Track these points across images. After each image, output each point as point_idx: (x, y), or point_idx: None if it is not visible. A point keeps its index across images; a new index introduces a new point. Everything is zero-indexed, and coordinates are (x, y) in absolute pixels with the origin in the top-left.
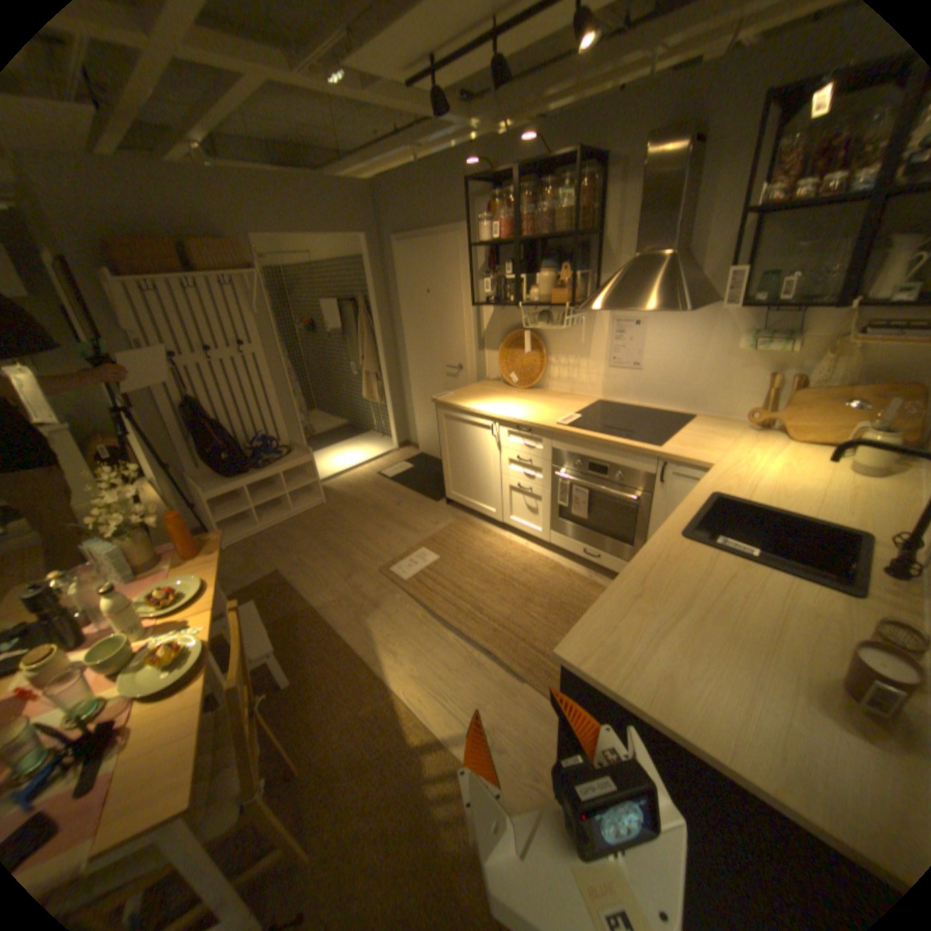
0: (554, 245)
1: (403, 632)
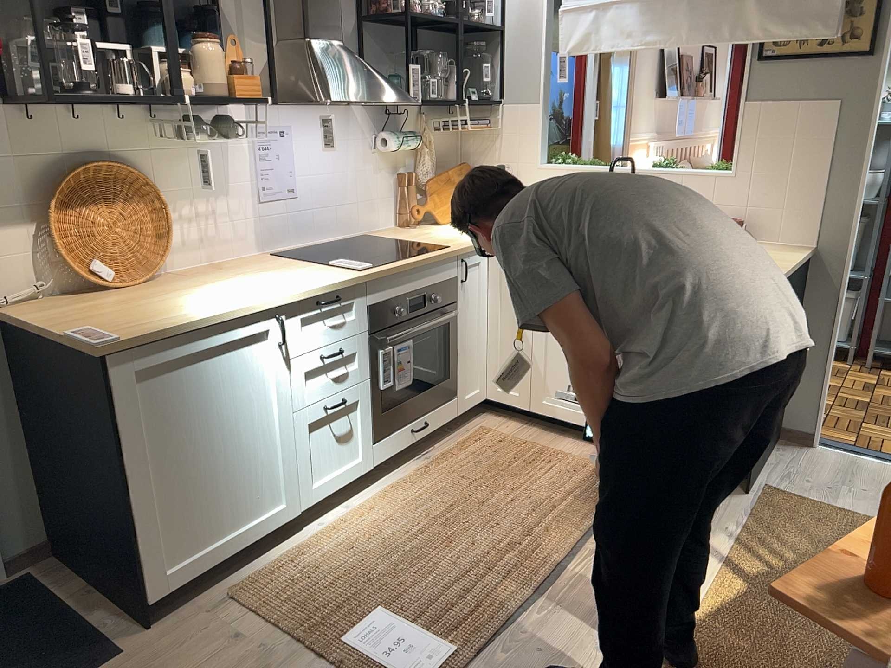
0: (137, 1)
1: (582, 631)
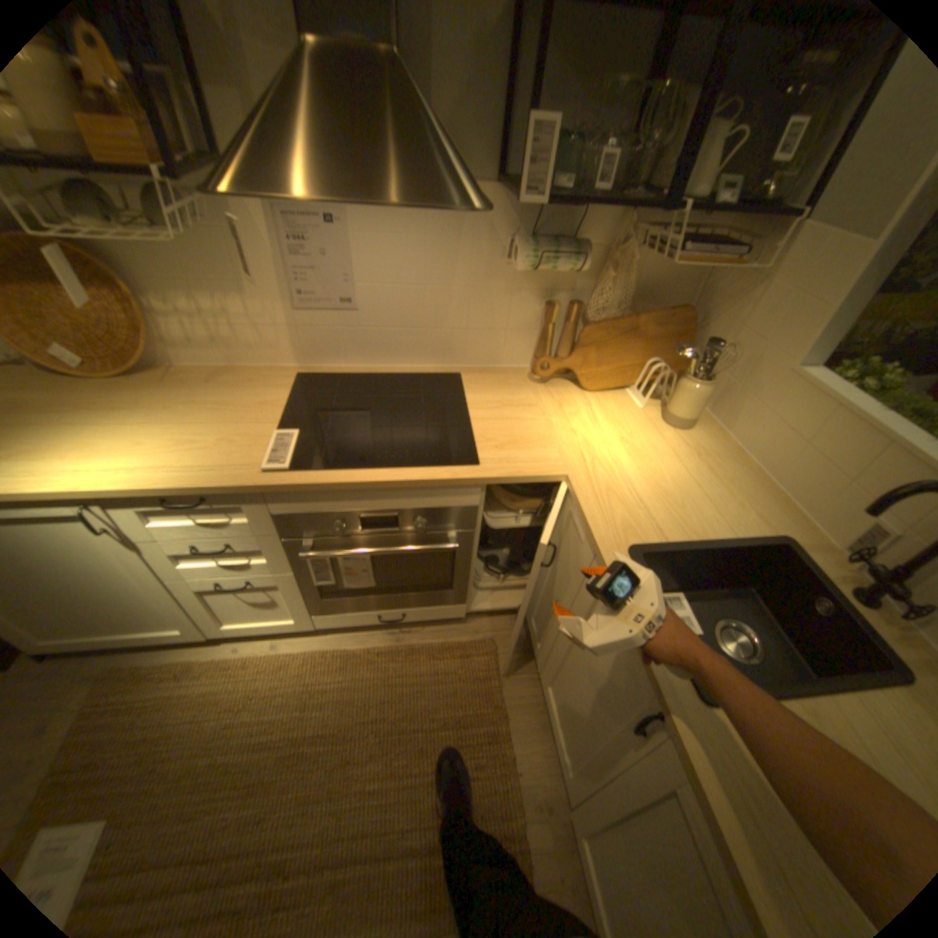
0: None
1: None
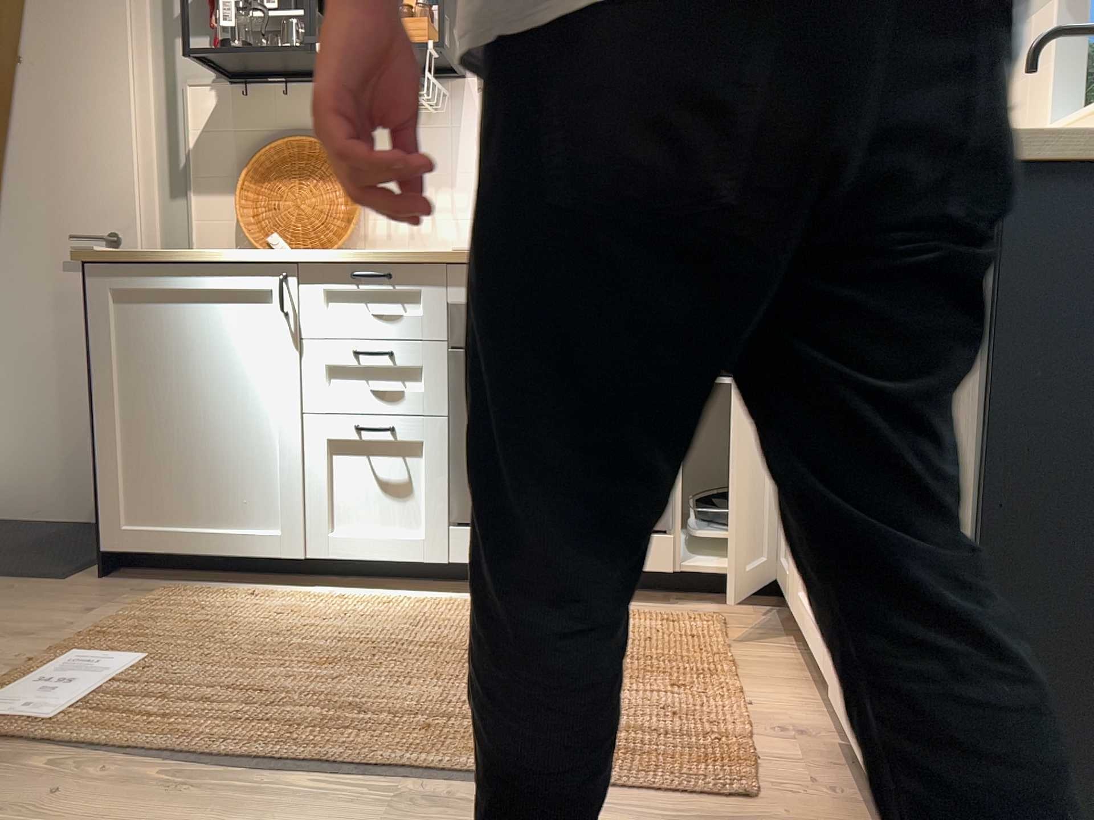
0: None
1: None
